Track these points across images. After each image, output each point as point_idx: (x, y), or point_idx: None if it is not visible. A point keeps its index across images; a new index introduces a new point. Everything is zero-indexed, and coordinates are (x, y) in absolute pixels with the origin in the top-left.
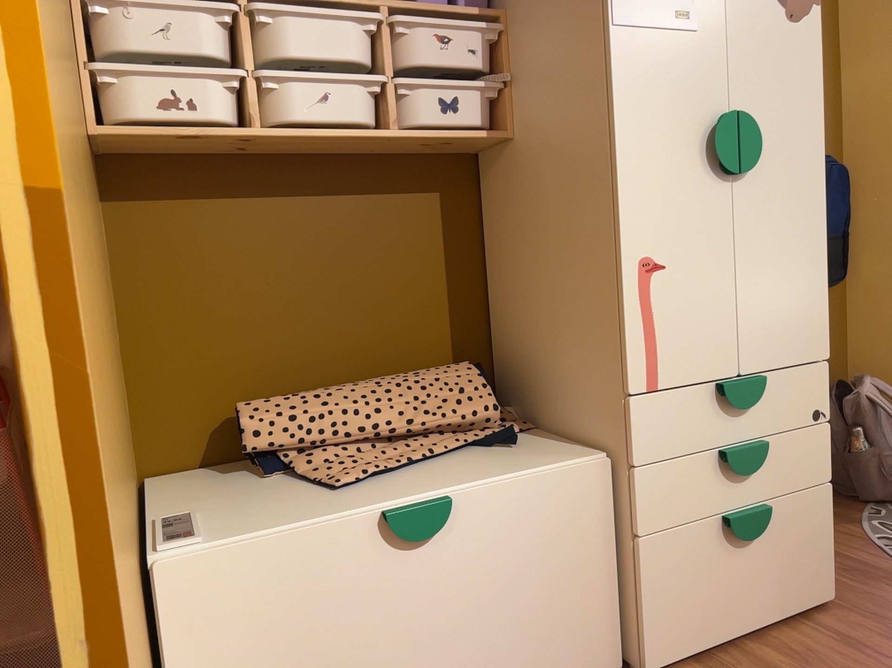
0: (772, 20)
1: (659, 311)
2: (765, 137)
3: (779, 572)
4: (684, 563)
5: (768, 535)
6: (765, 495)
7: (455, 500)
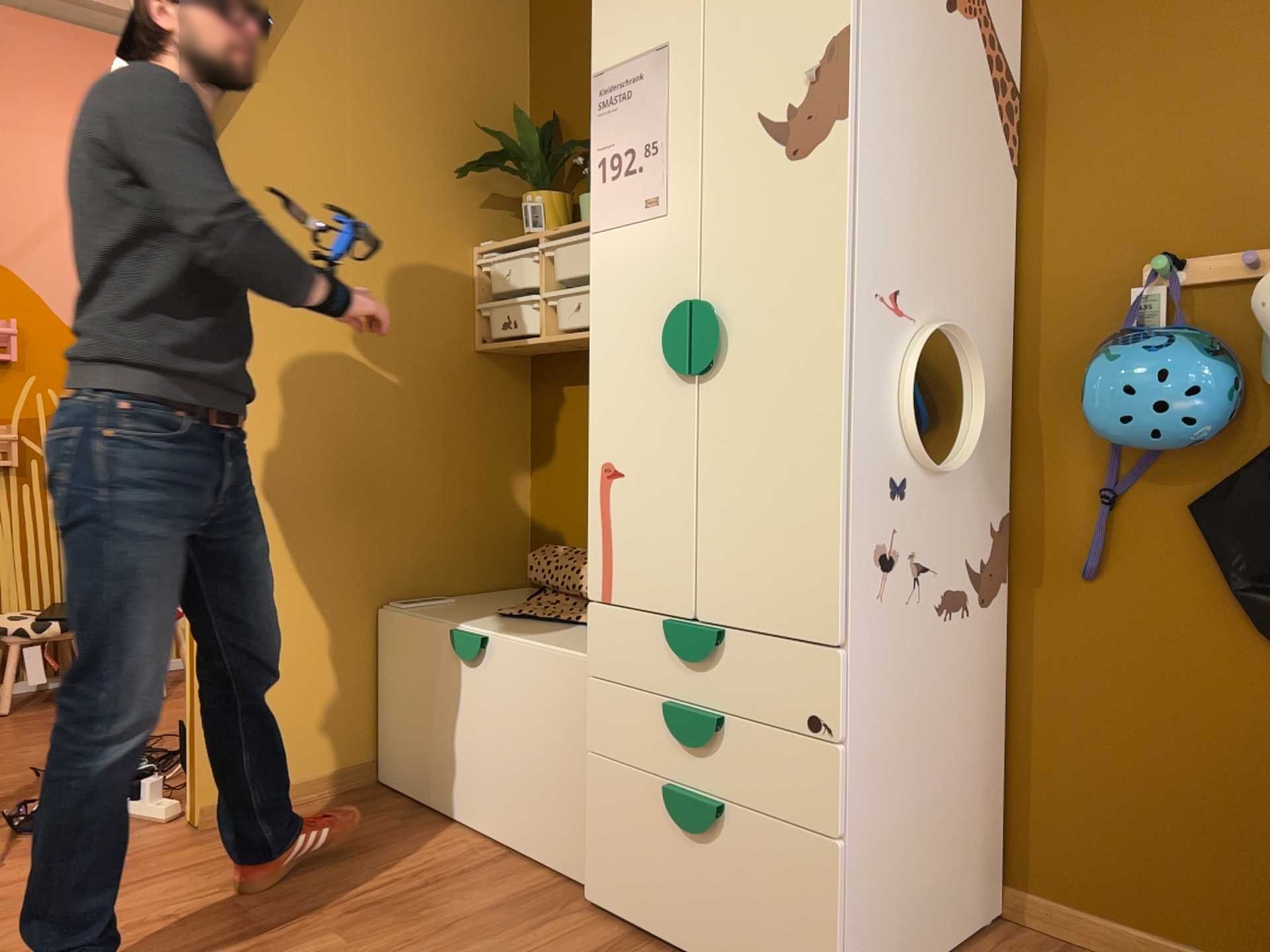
0: (765, 168)
1: (614, 520)
2: (745, 322)
3: (740, 913)
4: (624, 808)
5: (727, 850)
6: (725, 793)
7: (489, 640)
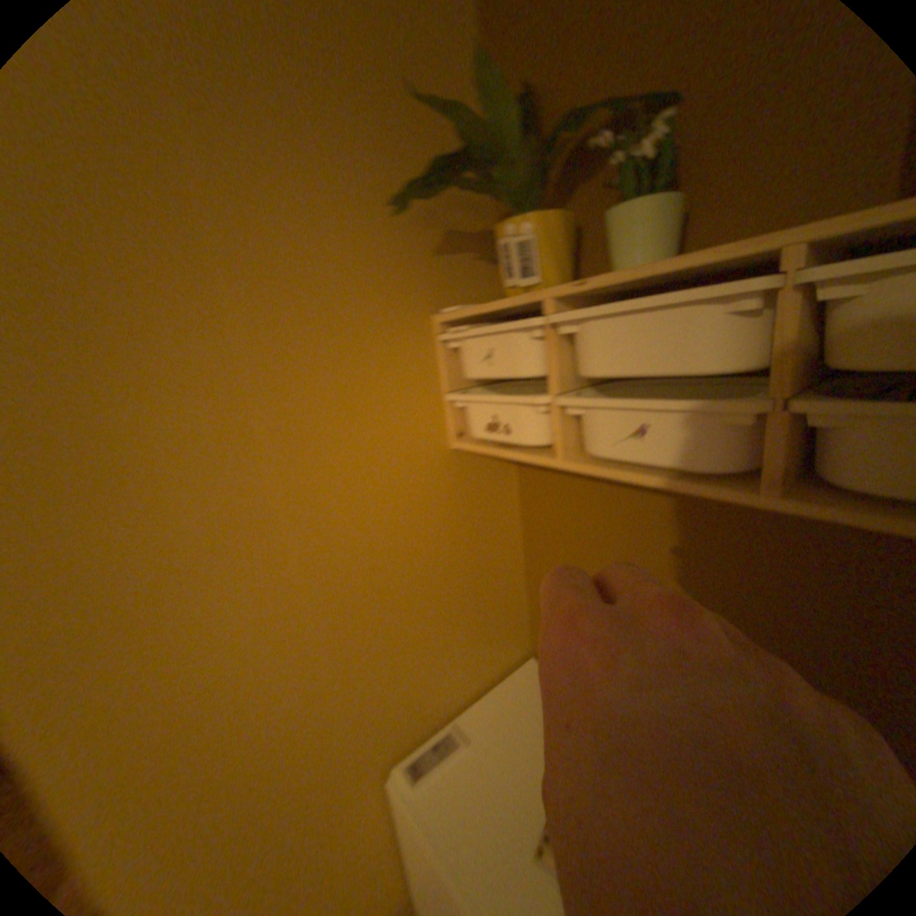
0: None
1: None
2: None
3: None
4: None
5: None
6: None
7: None
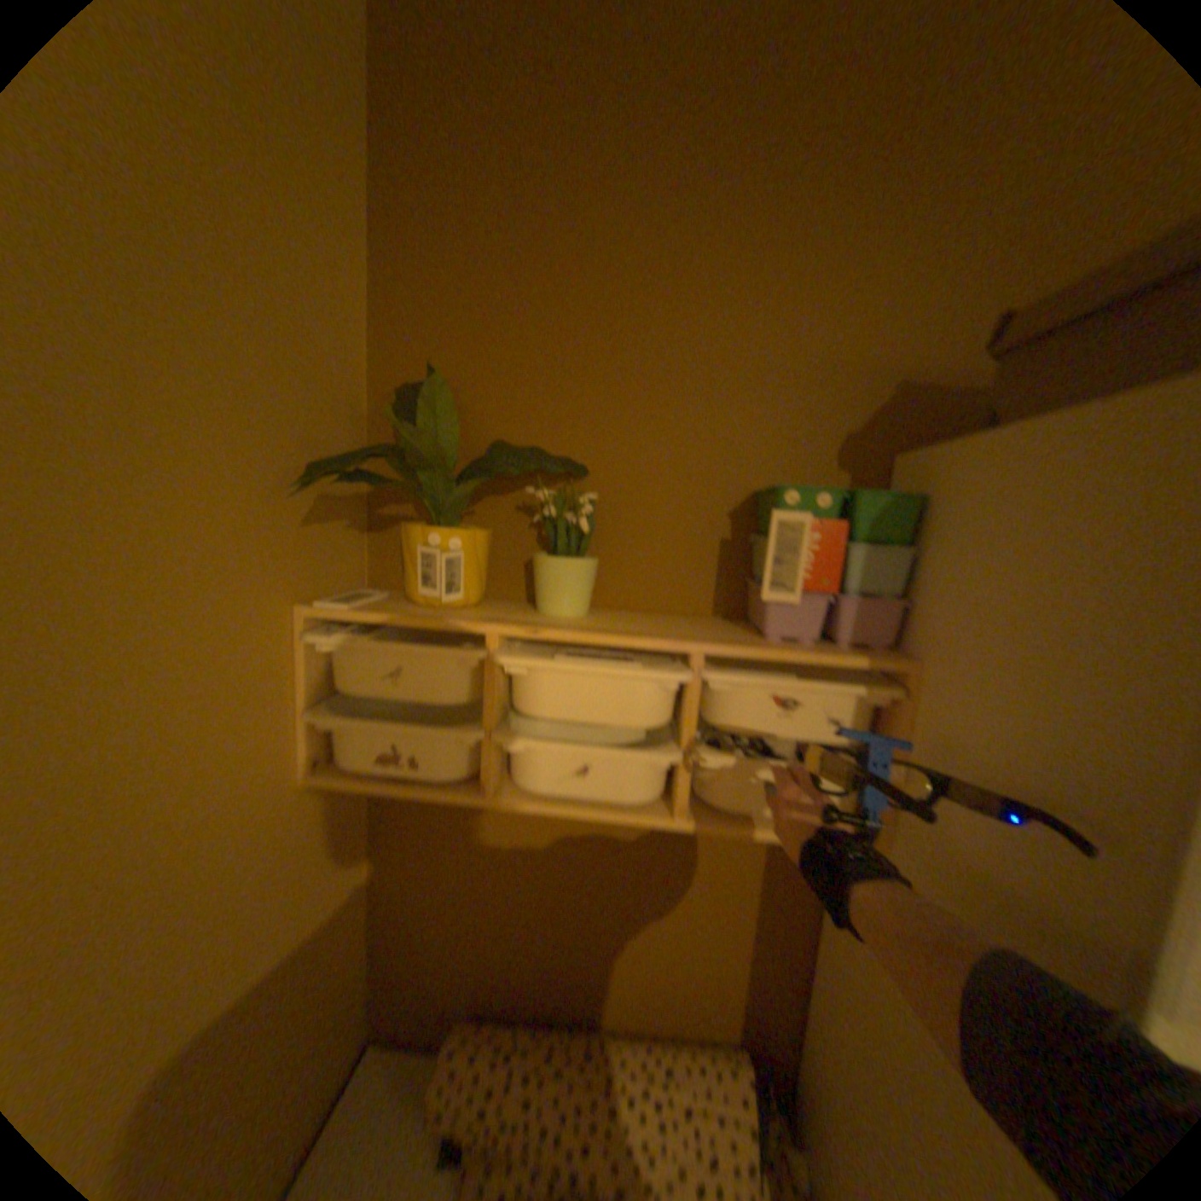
0: None
1: None
2: None
3: None
4: None
5: None
6: None
7: None
